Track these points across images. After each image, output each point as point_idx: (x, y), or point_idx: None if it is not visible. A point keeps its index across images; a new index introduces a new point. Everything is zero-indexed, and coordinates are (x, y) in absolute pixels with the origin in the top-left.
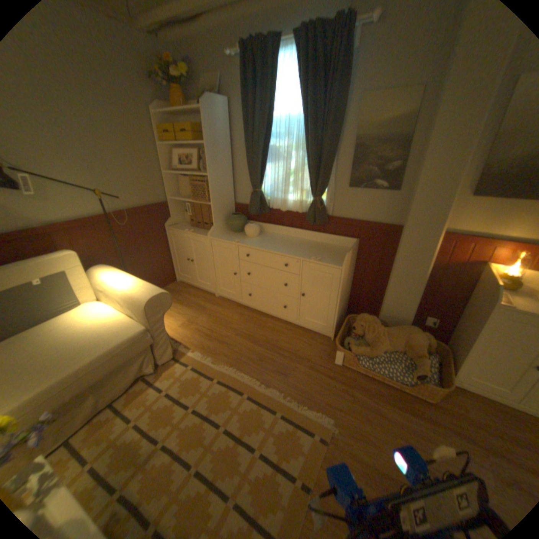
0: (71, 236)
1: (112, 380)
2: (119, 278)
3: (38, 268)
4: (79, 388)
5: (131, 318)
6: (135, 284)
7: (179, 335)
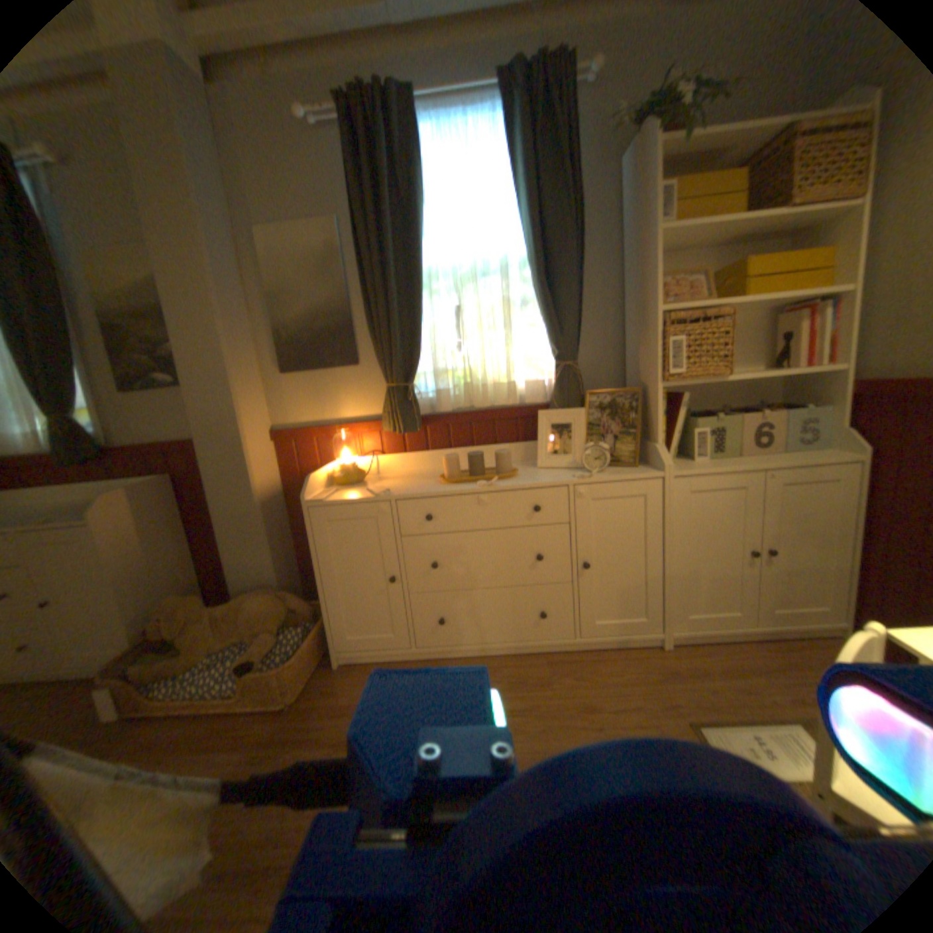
0: None
1: None
2: None
3: None
4: None
5: None
6: None
7: None
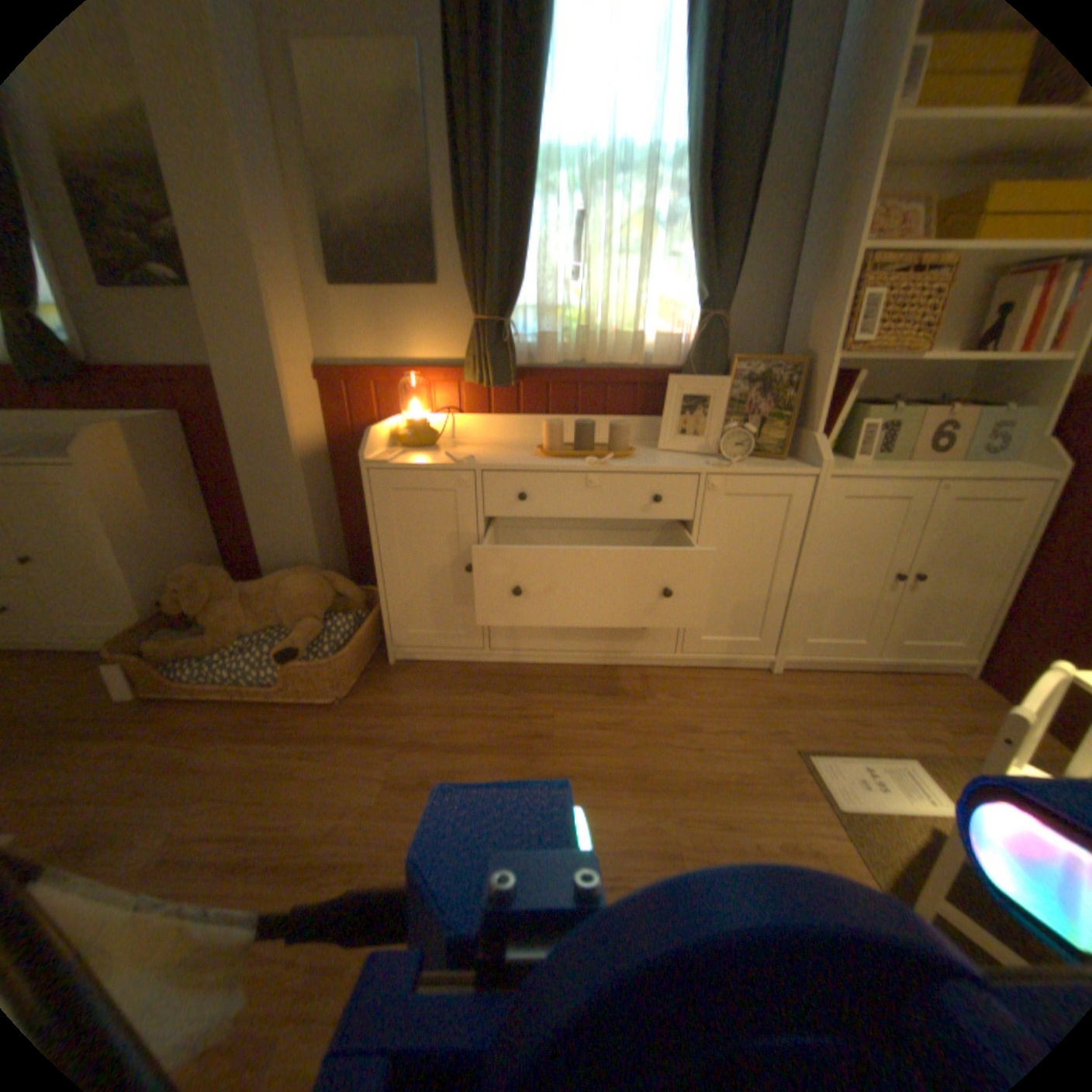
0: None
1: None
2: None
3: None
4: None
5: None
6: None
7: None
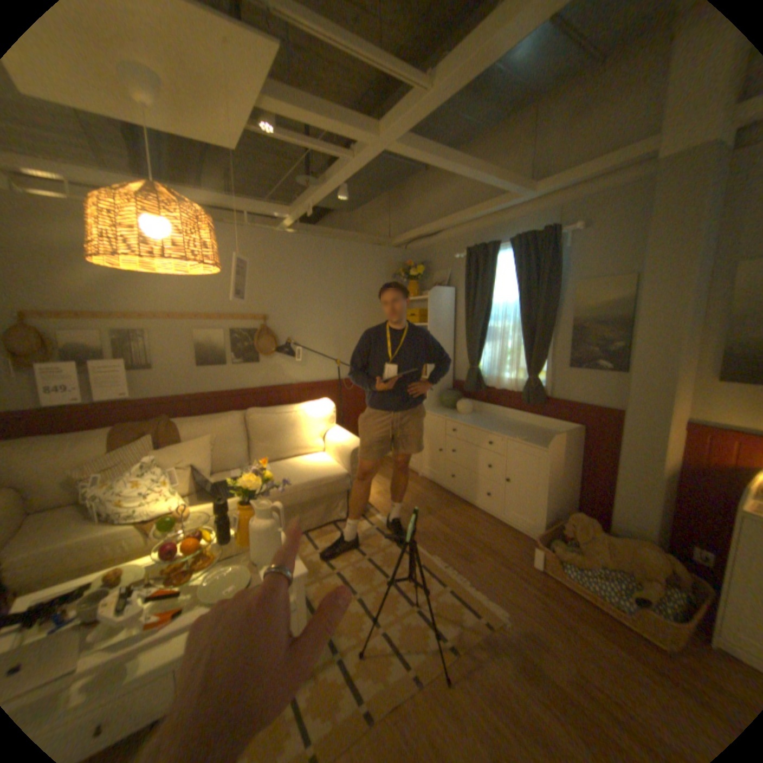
0: (311, 395)
1: (314, 510)
2: (337, 431)
3: (290, 411)
4: (294, 502)
5: (338, 464)
6: (347, 437)
7: (373, 500)
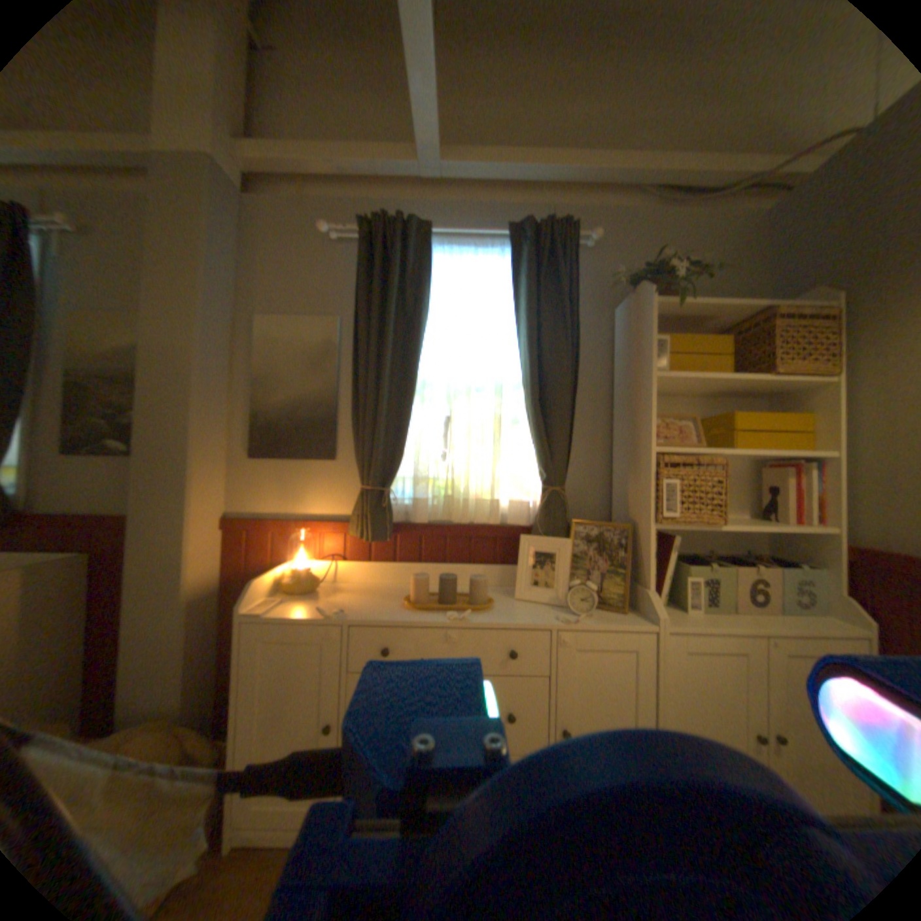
0: None
1: None
2: None
3: None
4: None
5: None
6: None
7: None
